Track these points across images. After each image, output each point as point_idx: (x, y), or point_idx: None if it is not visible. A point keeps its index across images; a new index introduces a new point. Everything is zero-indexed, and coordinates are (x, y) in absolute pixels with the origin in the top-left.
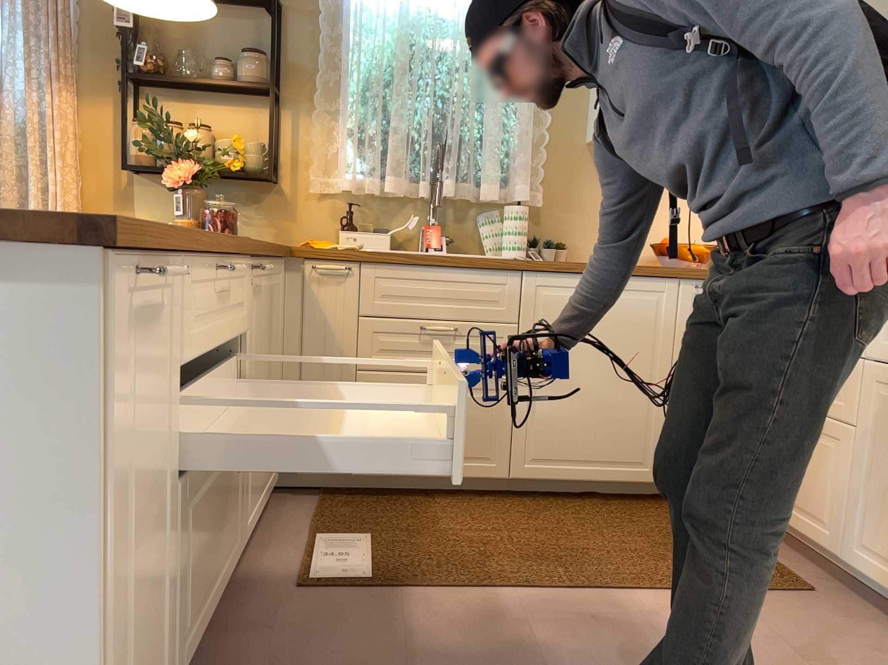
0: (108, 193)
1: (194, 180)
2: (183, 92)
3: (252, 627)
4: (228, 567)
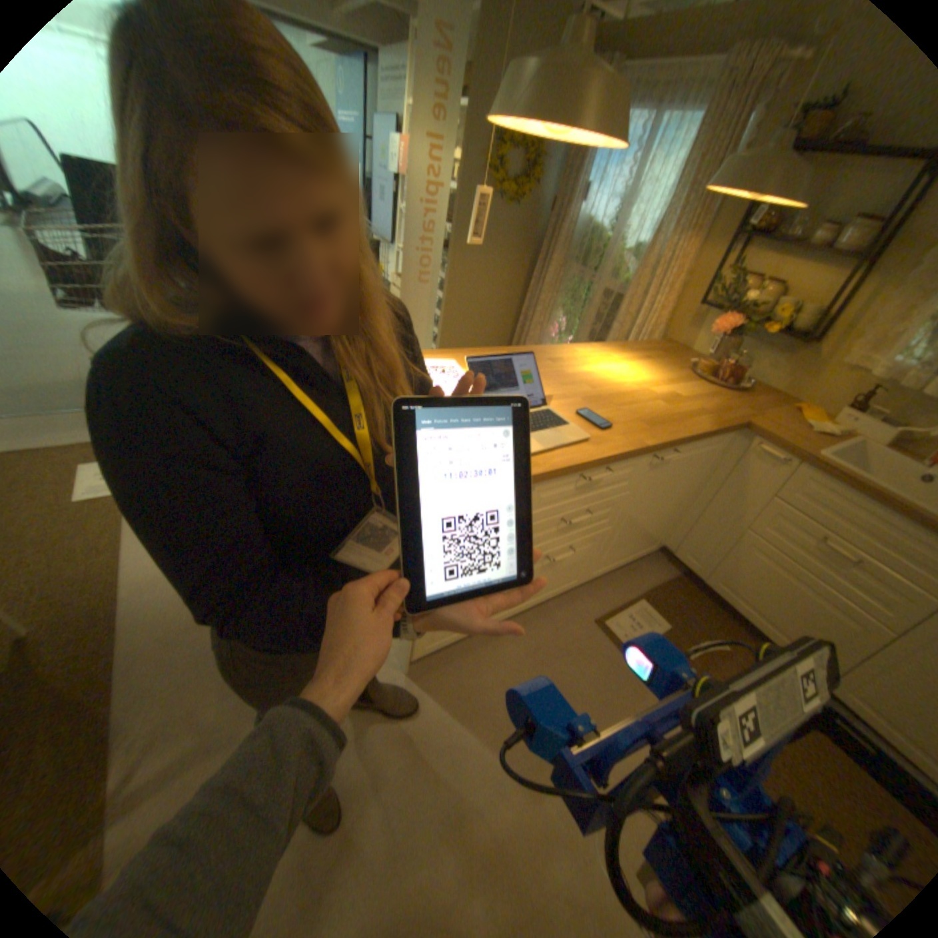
0: (689, 312)
1: (736, 330)
2: (783, 244)
3: (556, 624)
4: (562, 591)
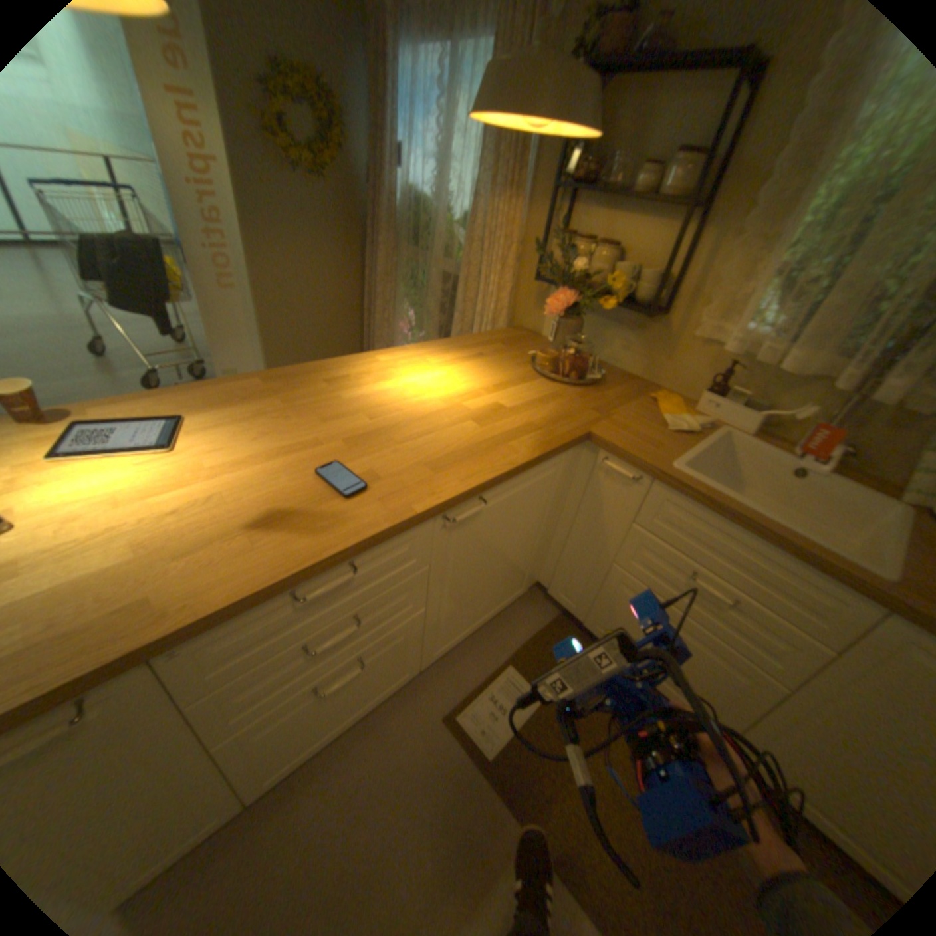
0: (531, 292)
1: (572, 310)
2: (609, 197)
3: (387, 740)
4: (388, 695)
